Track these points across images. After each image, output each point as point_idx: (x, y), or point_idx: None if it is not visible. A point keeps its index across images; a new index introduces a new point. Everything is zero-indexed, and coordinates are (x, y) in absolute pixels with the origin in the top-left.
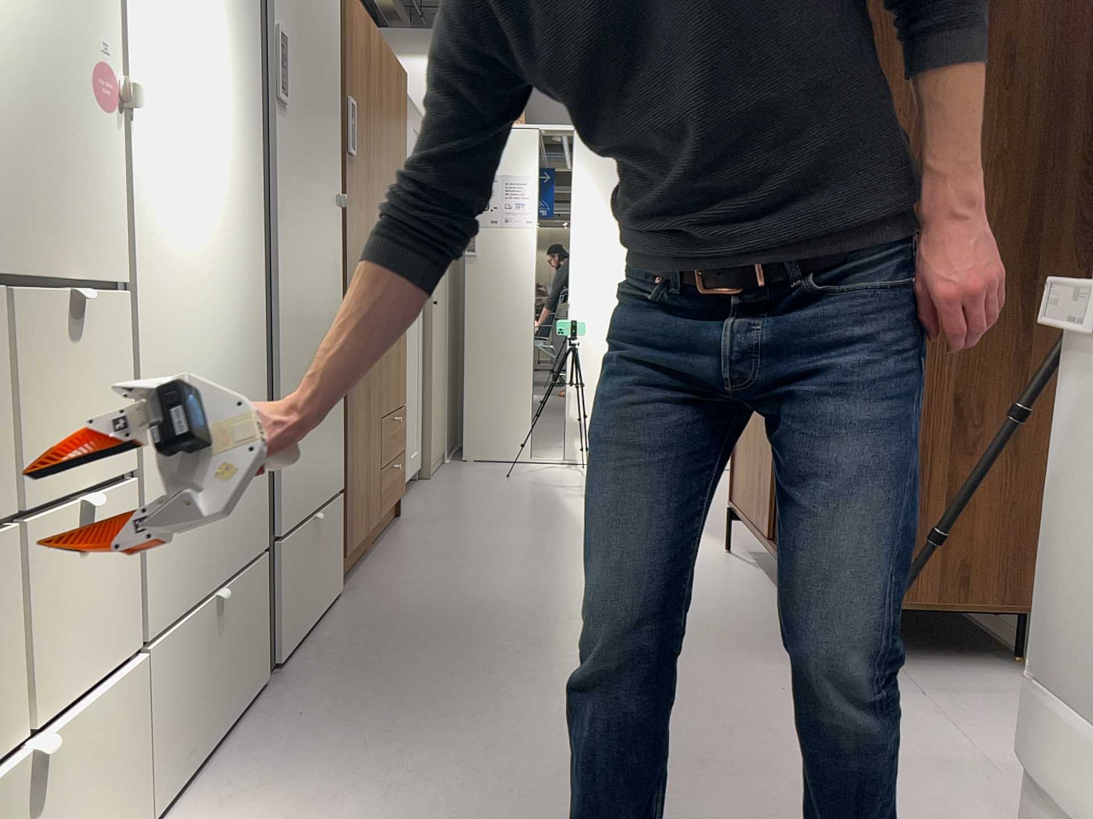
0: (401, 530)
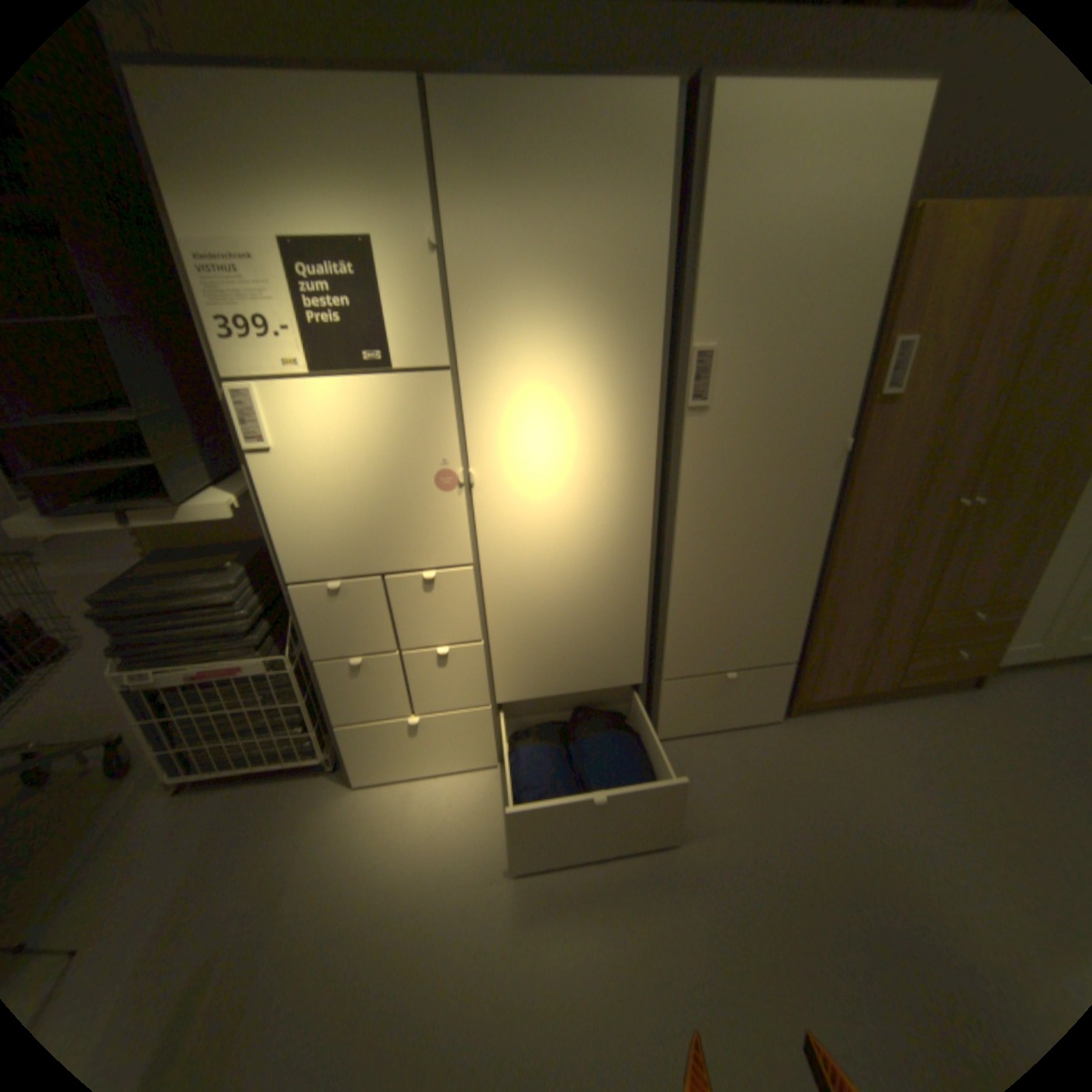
0: (951, 704)
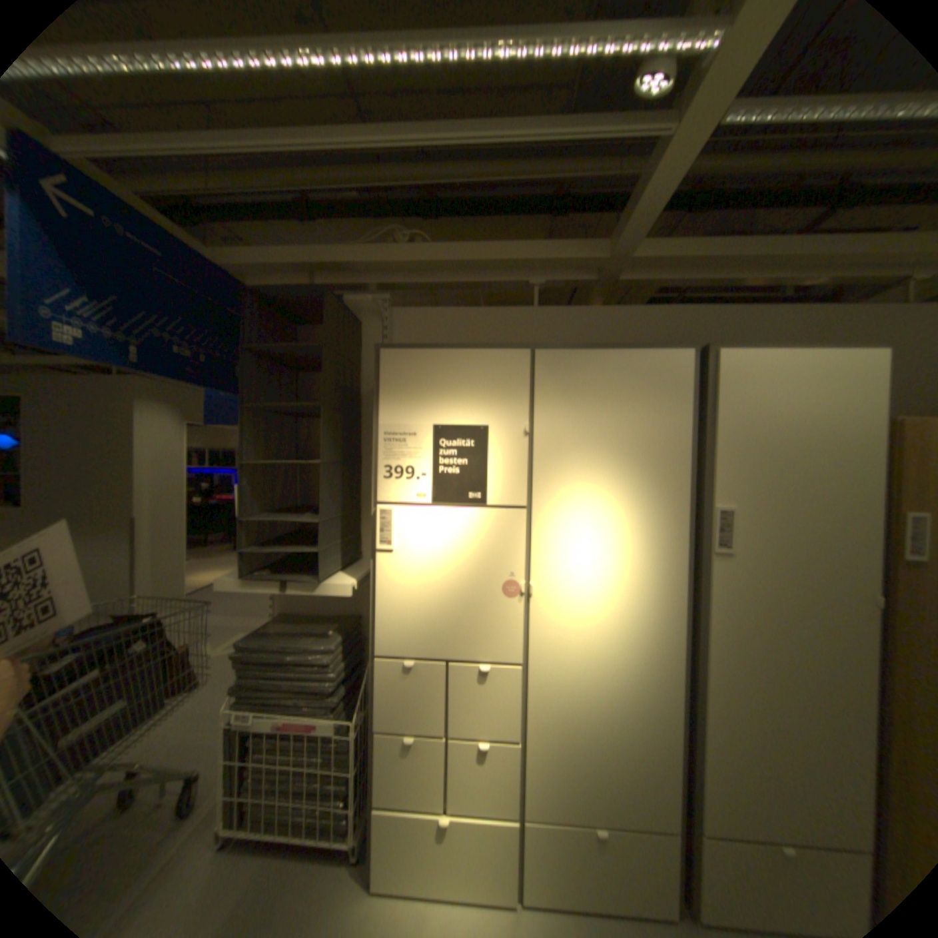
0: None
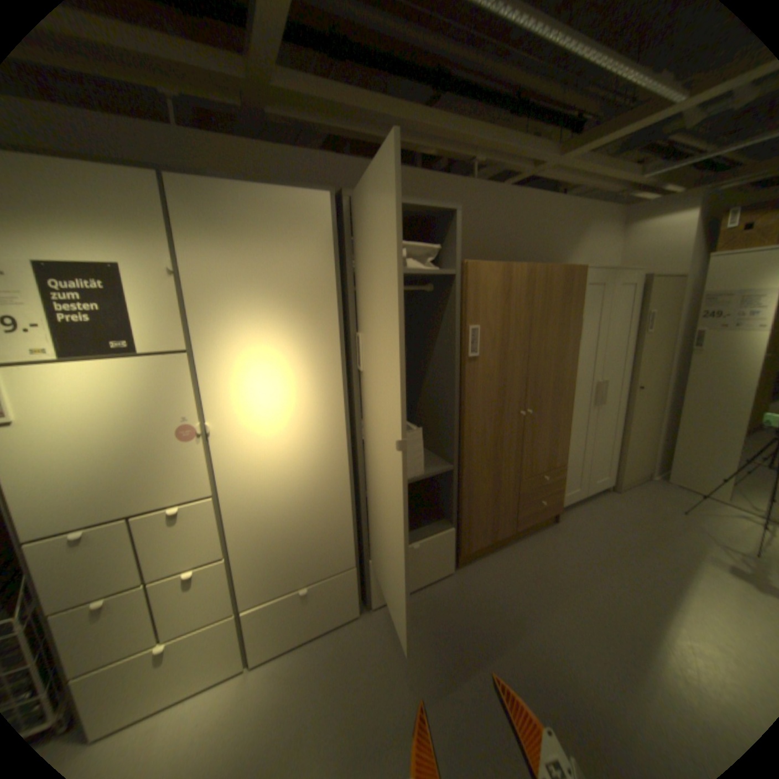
0: (545, 536)
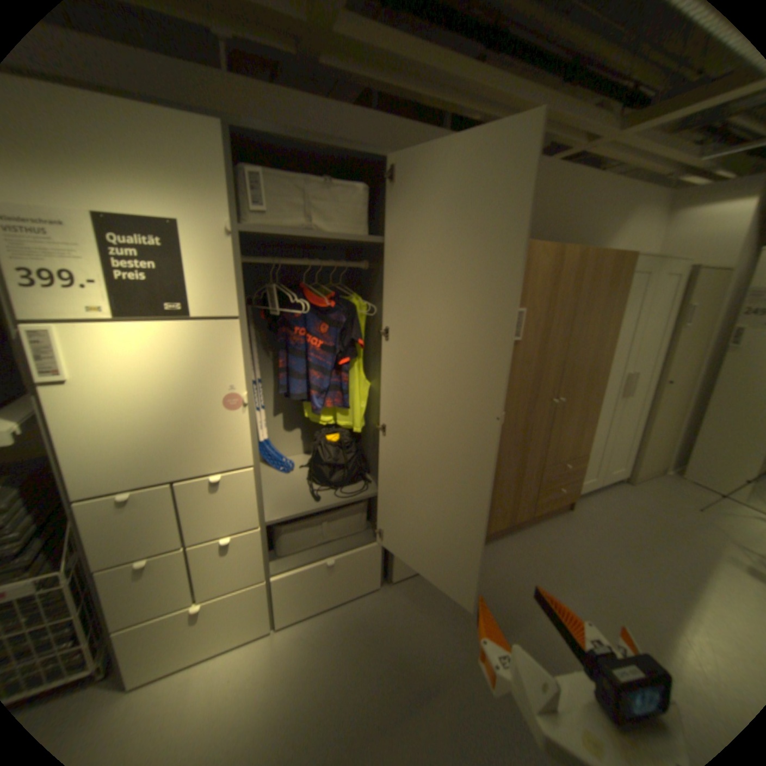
0: (560, 523)
